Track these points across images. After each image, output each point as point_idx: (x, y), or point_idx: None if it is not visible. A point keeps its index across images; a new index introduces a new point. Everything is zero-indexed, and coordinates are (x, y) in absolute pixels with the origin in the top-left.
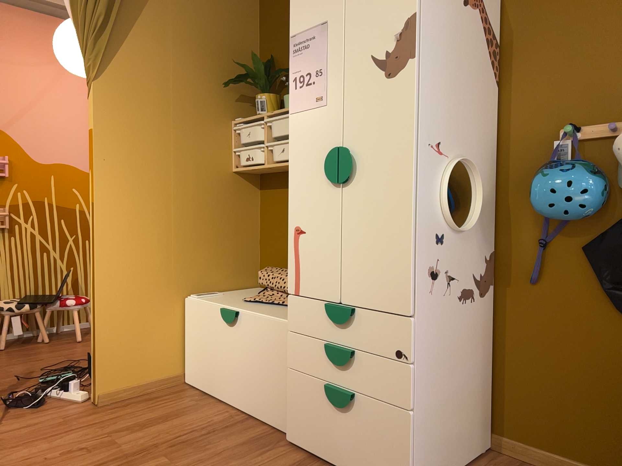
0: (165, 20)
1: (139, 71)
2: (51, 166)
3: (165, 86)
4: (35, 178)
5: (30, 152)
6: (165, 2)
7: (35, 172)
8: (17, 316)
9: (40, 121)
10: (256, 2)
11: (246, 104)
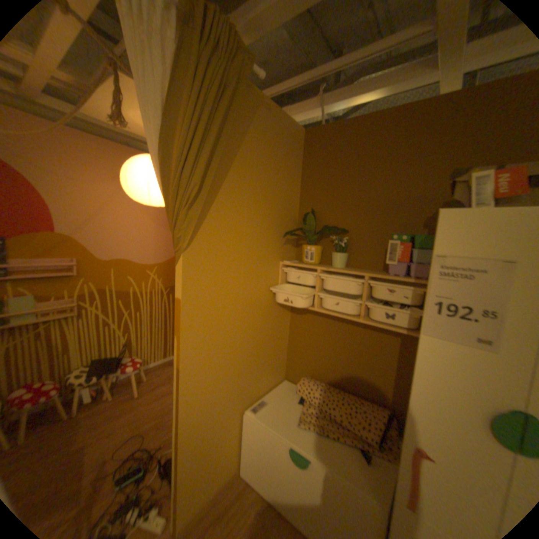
0: (242, 181)
1: (221, 233)
2: (110, 262)
3: (239, 243)
4: (97, 272)
5: (93, 252)
6: (243, 163)
7: (97, 267)
8: (86, 388)
9: (101, 227)
10: (300, 159)
11: (288, 245)
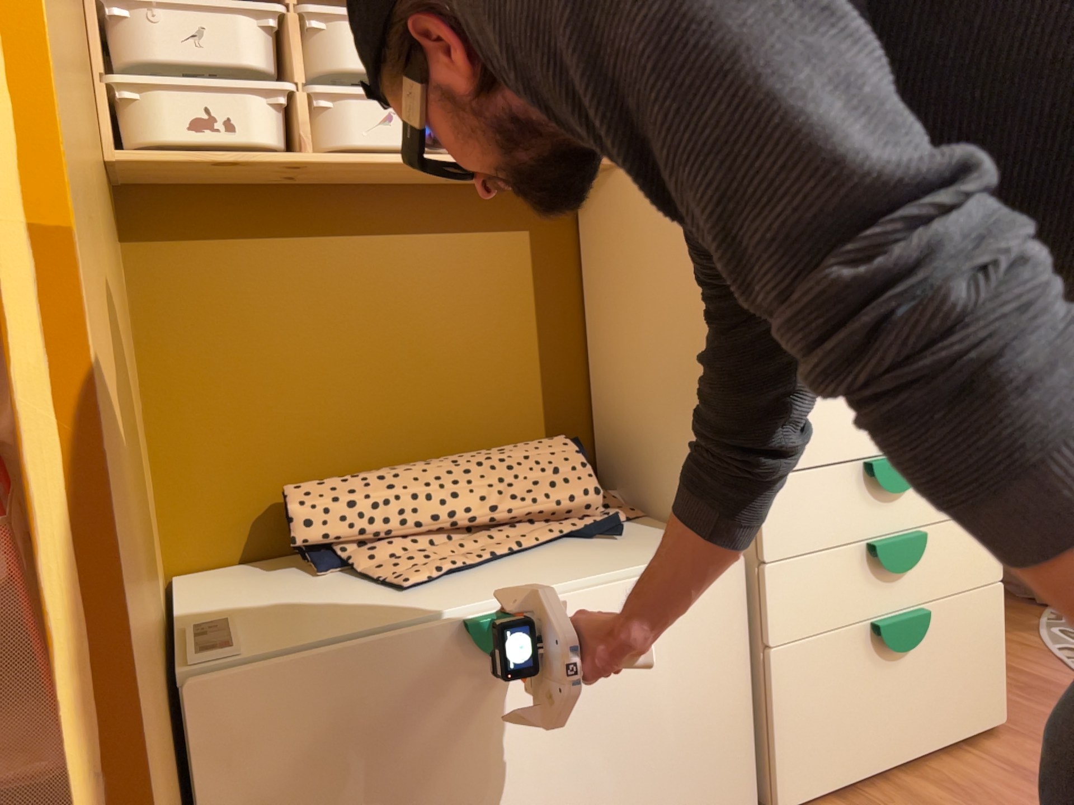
0: None
1: None
2: None
3: None
4: None
5: None
6: None
7: None
8: None
9: None
10: None
11: None
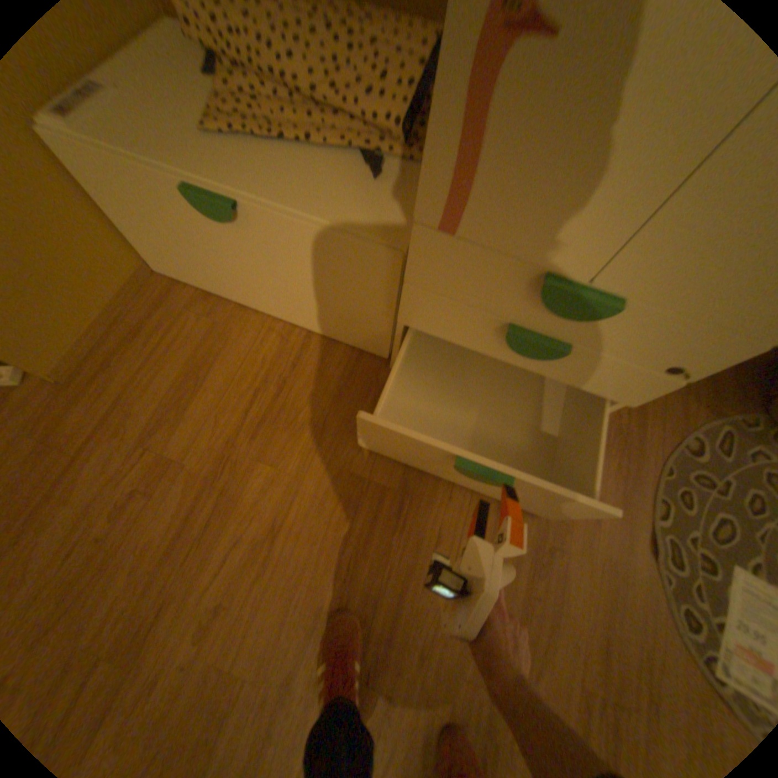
0: None
1: None
2: None
3: None
4: None
5: None
6: None
7: None
8: None
9: None
10: None
11: None
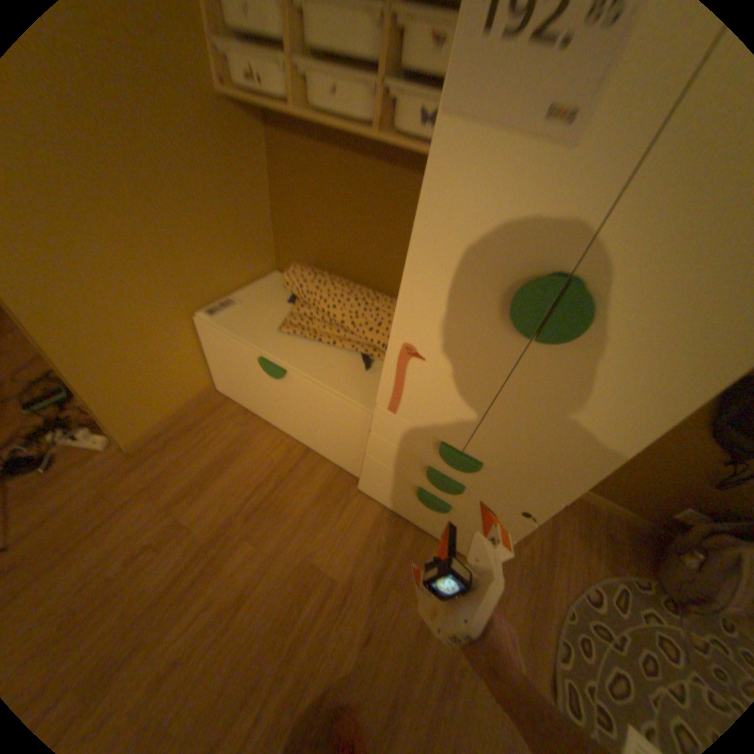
0: None
1: None
2: None
3: None
4: None
5: None
6: None
7: None
8: None
9: None
10: None
11: None
